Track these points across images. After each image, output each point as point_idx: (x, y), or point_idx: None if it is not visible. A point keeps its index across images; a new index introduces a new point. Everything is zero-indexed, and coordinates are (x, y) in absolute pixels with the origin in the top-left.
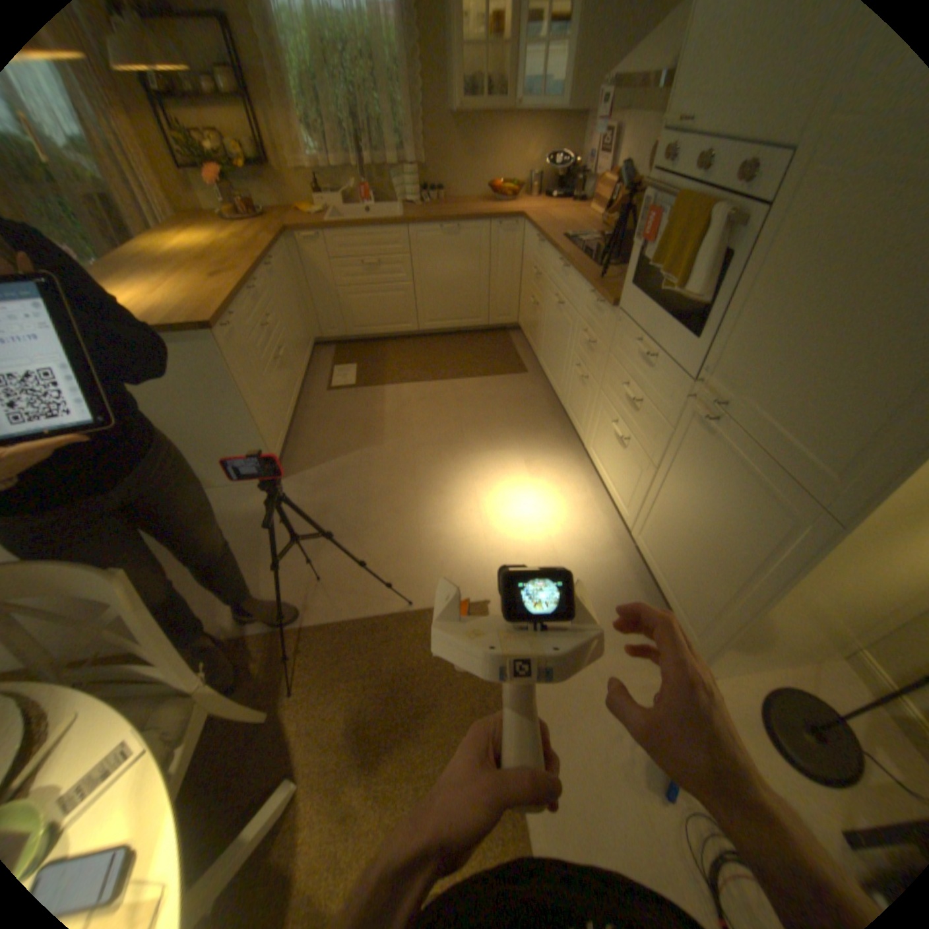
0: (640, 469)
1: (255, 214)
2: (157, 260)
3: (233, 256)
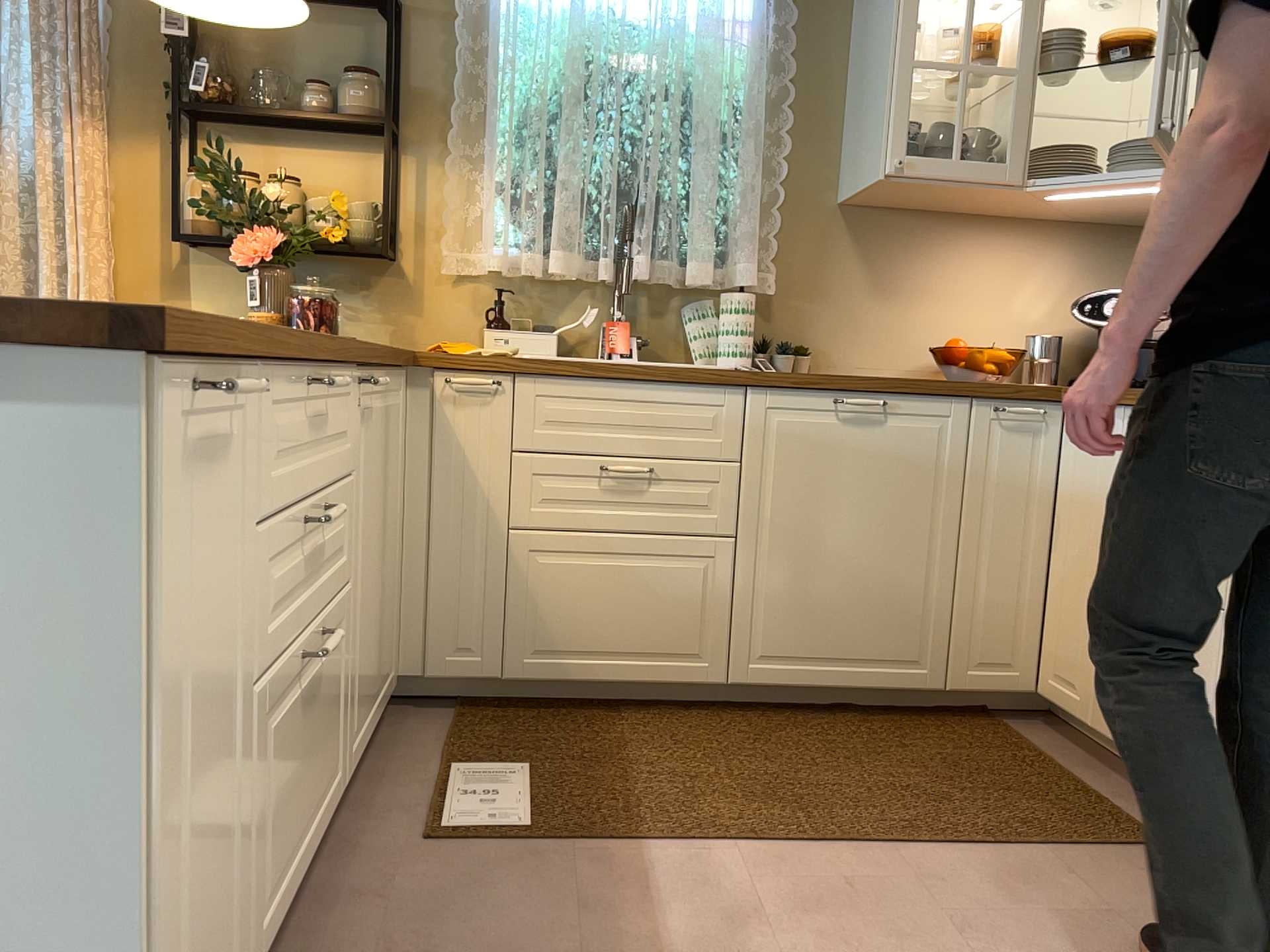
0: None
1: None
2: None
3: None
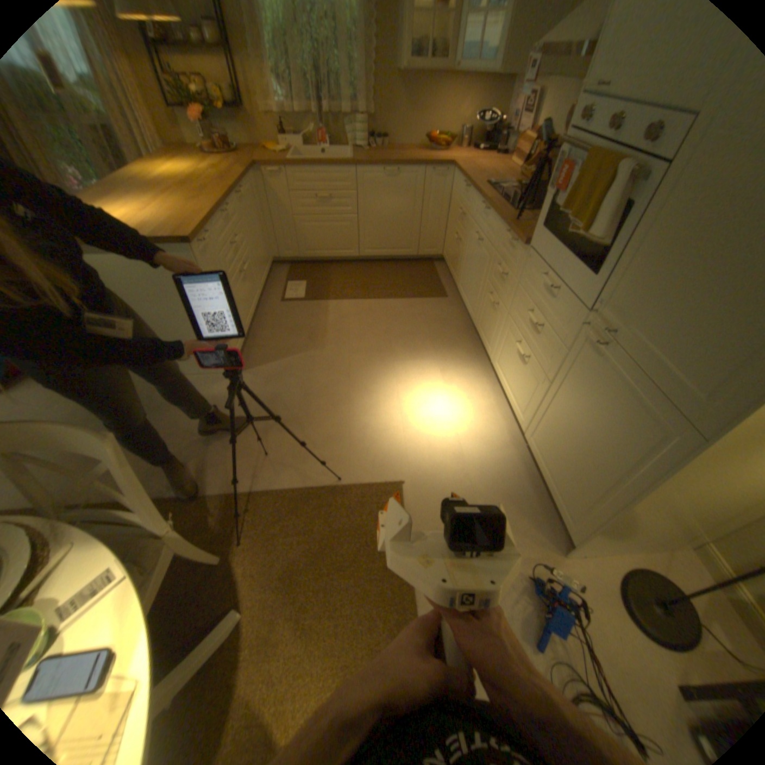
0: (537, 383)
1: (229, 149)
2: (147, 183)
3: (210, 183)
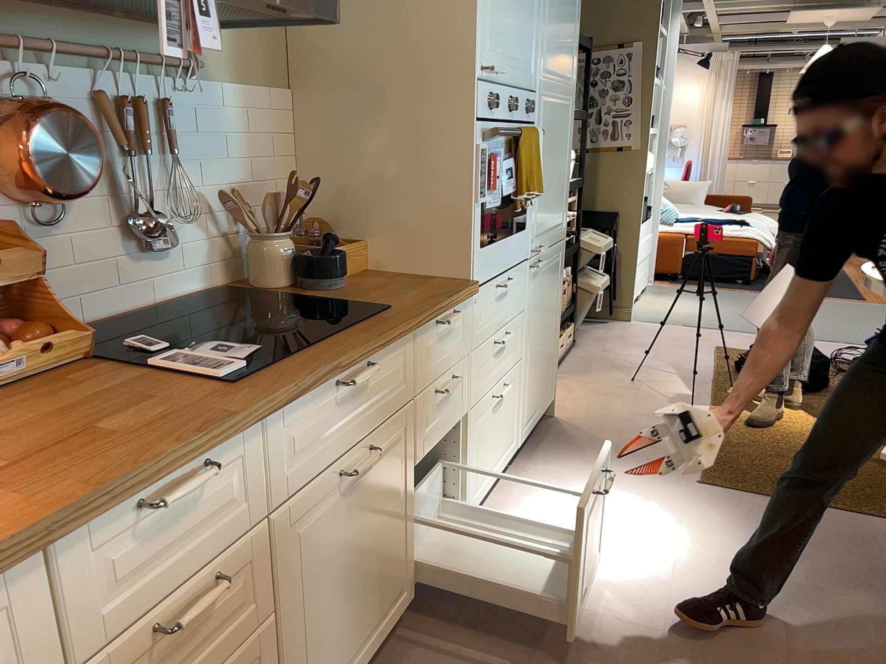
0: (515, 381)
1: None
2: None
3: None
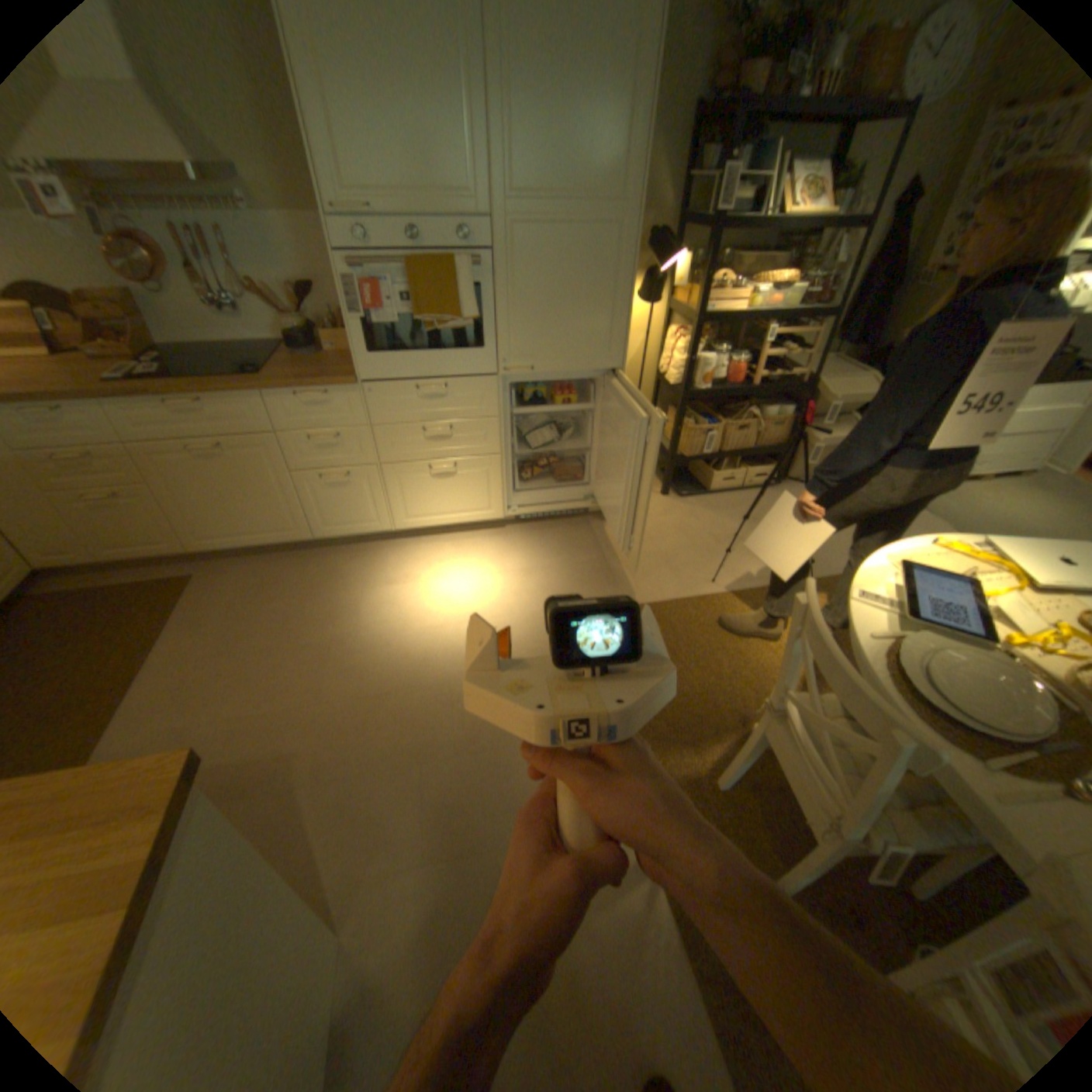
0: (484, 468)
1: None
2: None
3: None
